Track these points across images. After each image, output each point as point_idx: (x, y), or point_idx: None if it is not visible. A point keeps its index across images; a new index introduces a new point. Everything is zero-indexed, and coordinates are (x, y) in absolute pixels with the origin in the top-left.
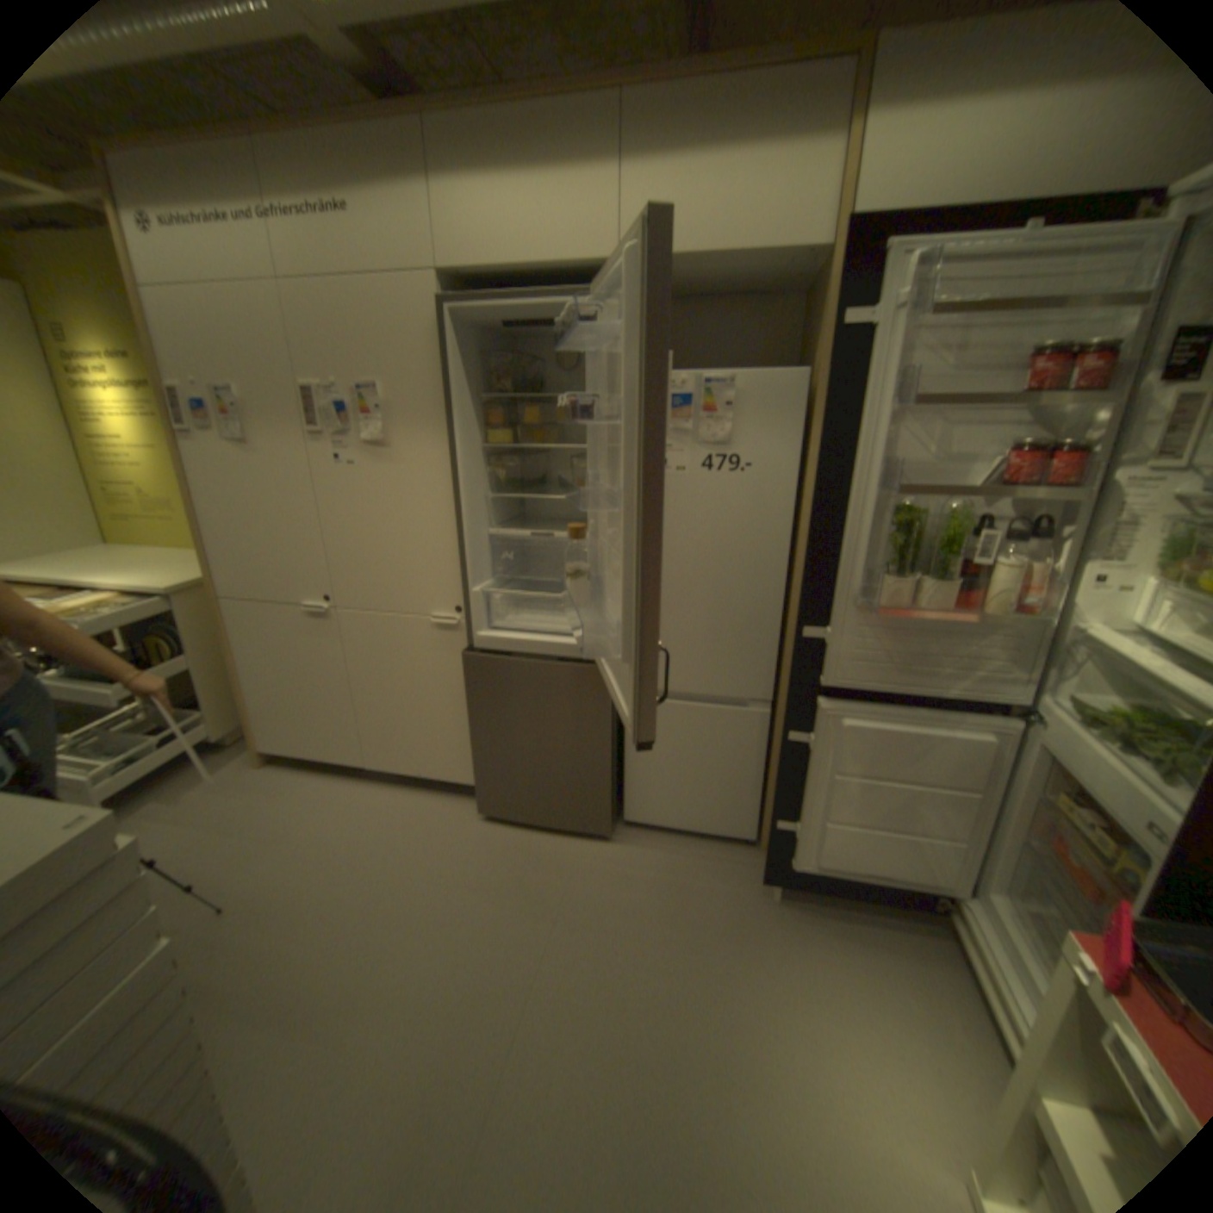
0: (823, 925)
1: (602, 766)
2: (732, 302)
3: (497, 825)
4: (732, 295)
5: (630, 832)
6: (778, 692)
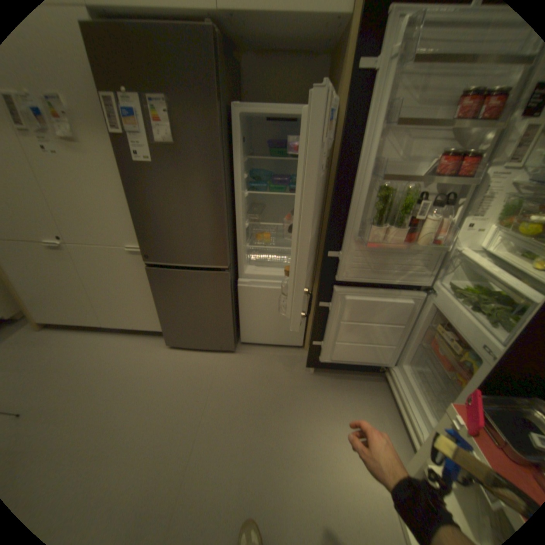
0: (332, 381)
1: (228, 320)
2: (290, 58)
3: (177, 350)
4: (290, 53)
5: (244, 347)
6: (313, 280)
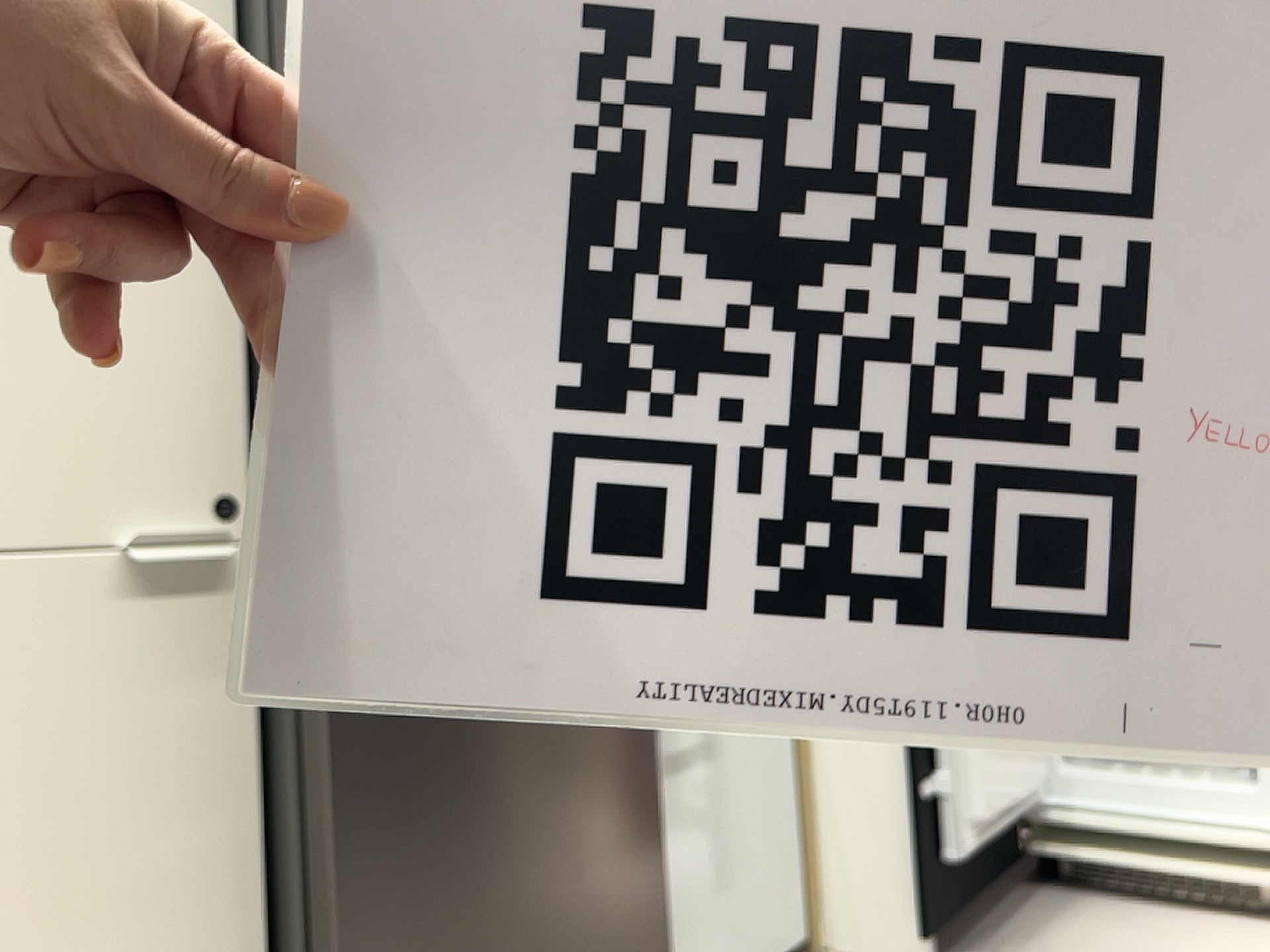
0: None
1: (651, 872)
2: None
3: None
4: None
5: None
6: None
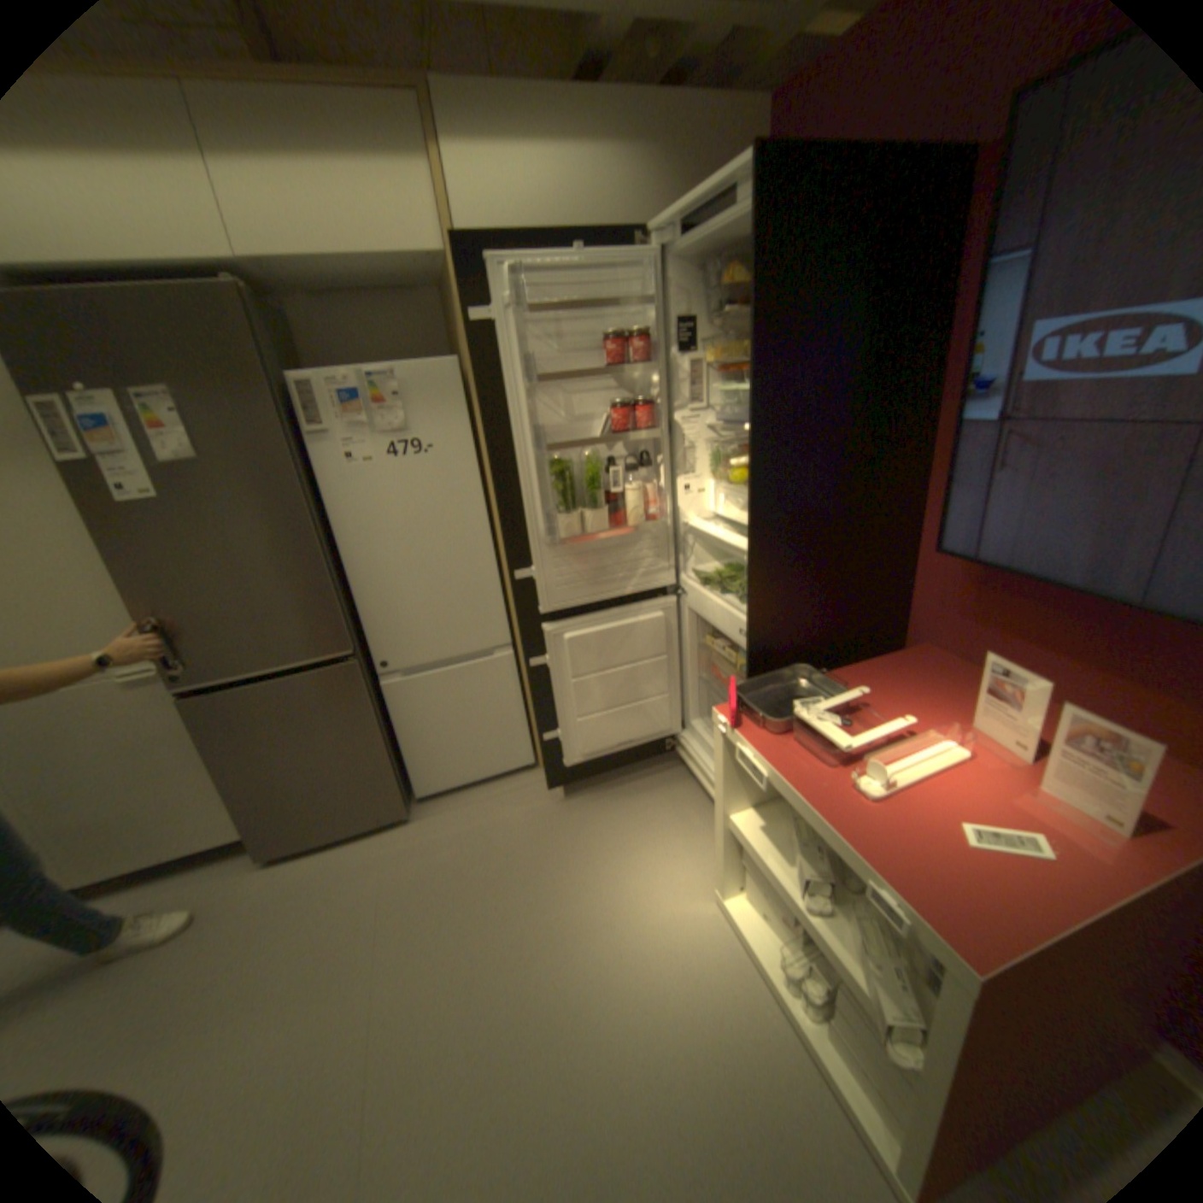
0: (597, 798)
1: (376, 757)
2: (370, 296)
3: (279, 864)
4: (368, 289)
5: (423, 806)
6: (513, 634)
